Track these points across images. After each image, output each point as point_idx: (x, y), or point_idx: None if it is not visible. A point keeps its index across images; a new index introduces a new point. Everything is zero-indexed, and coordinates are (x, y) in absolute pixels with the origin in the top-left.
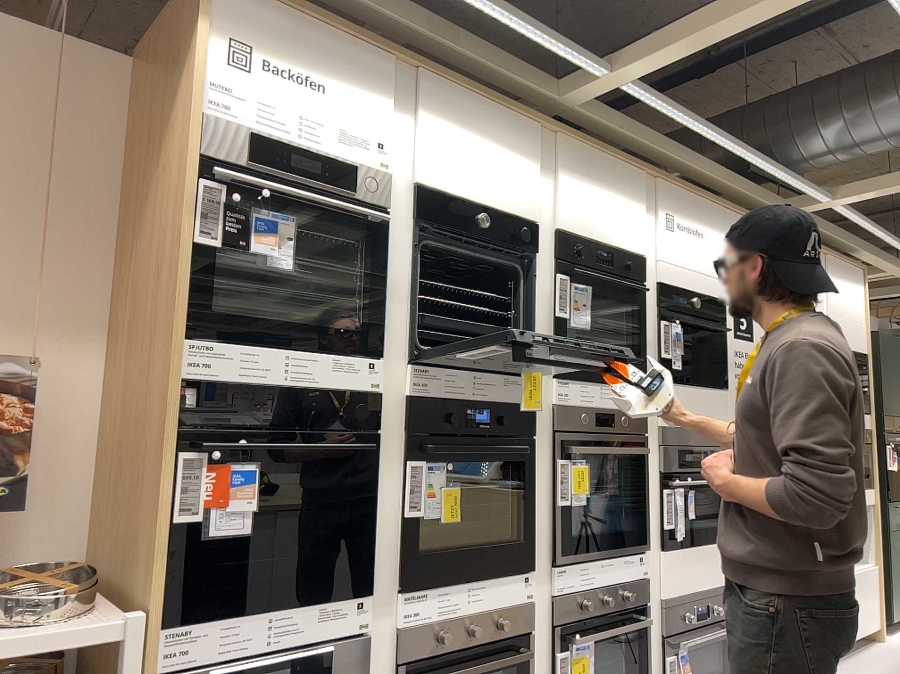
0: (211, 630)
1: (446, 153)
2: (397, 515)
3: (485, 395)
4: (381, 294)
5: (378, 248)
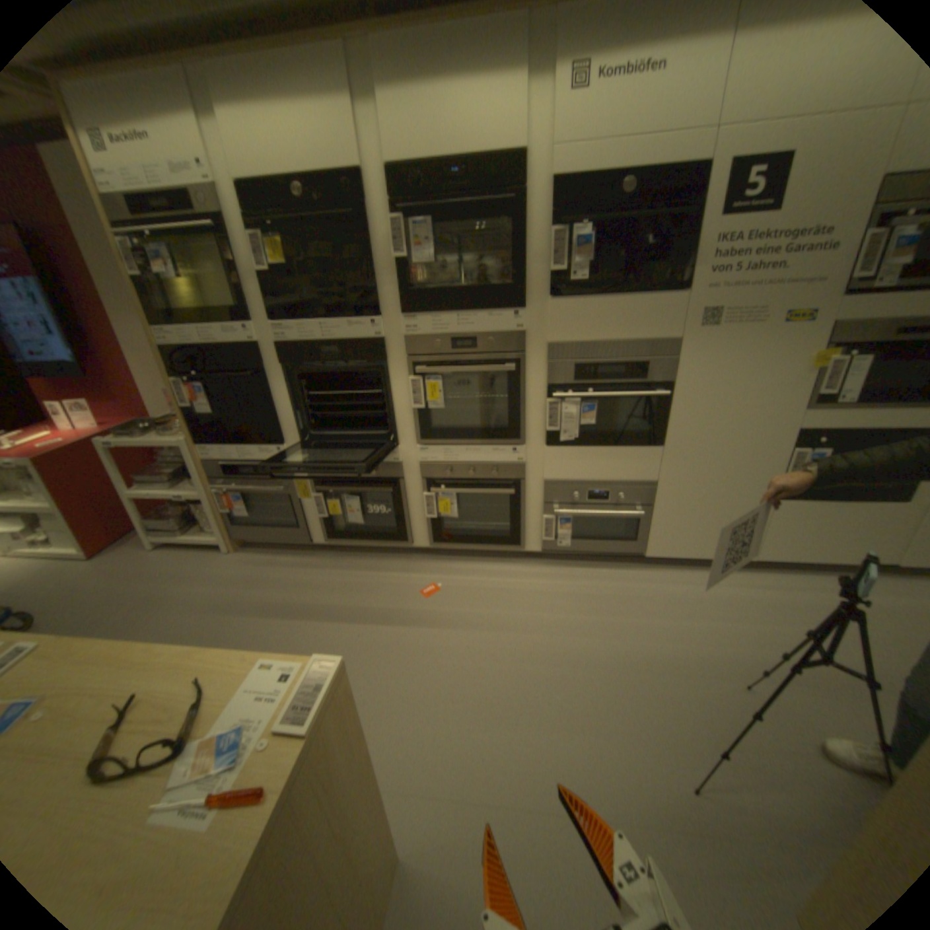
0: (210, 455)
1: (243, 133)
2: (289, 414)
3: (334, 339)
4: (231, 280)
5: (218, 245)
